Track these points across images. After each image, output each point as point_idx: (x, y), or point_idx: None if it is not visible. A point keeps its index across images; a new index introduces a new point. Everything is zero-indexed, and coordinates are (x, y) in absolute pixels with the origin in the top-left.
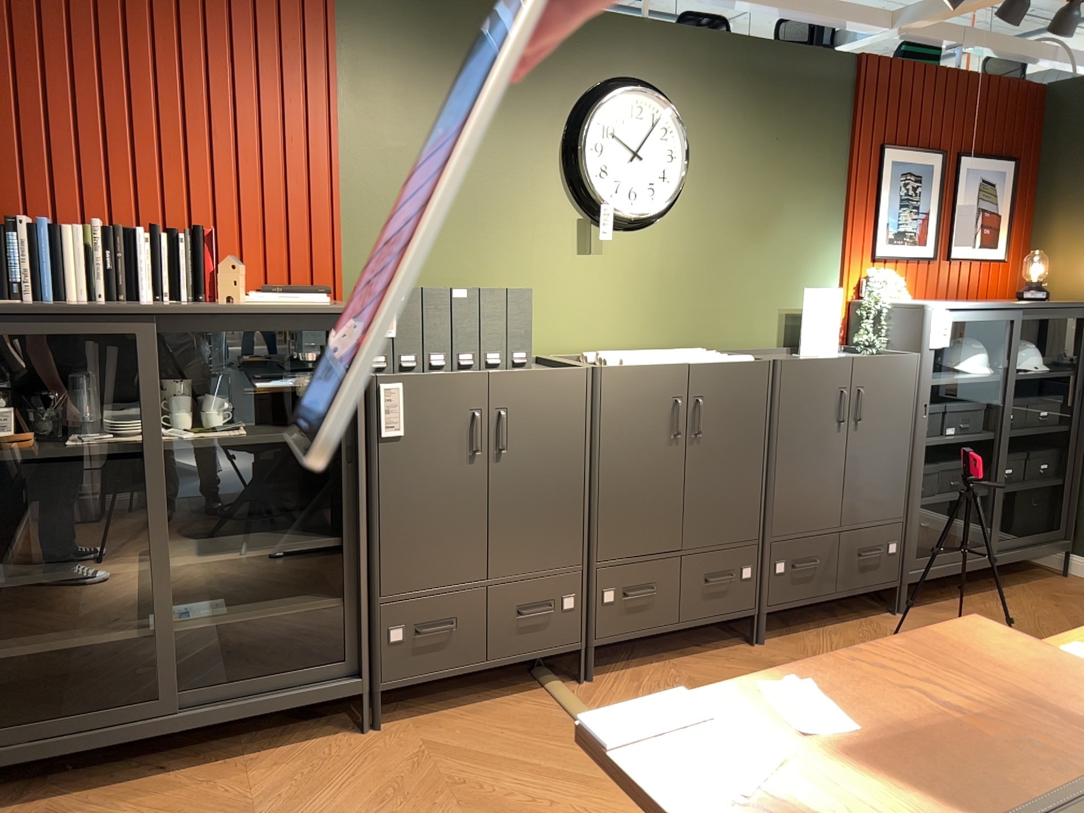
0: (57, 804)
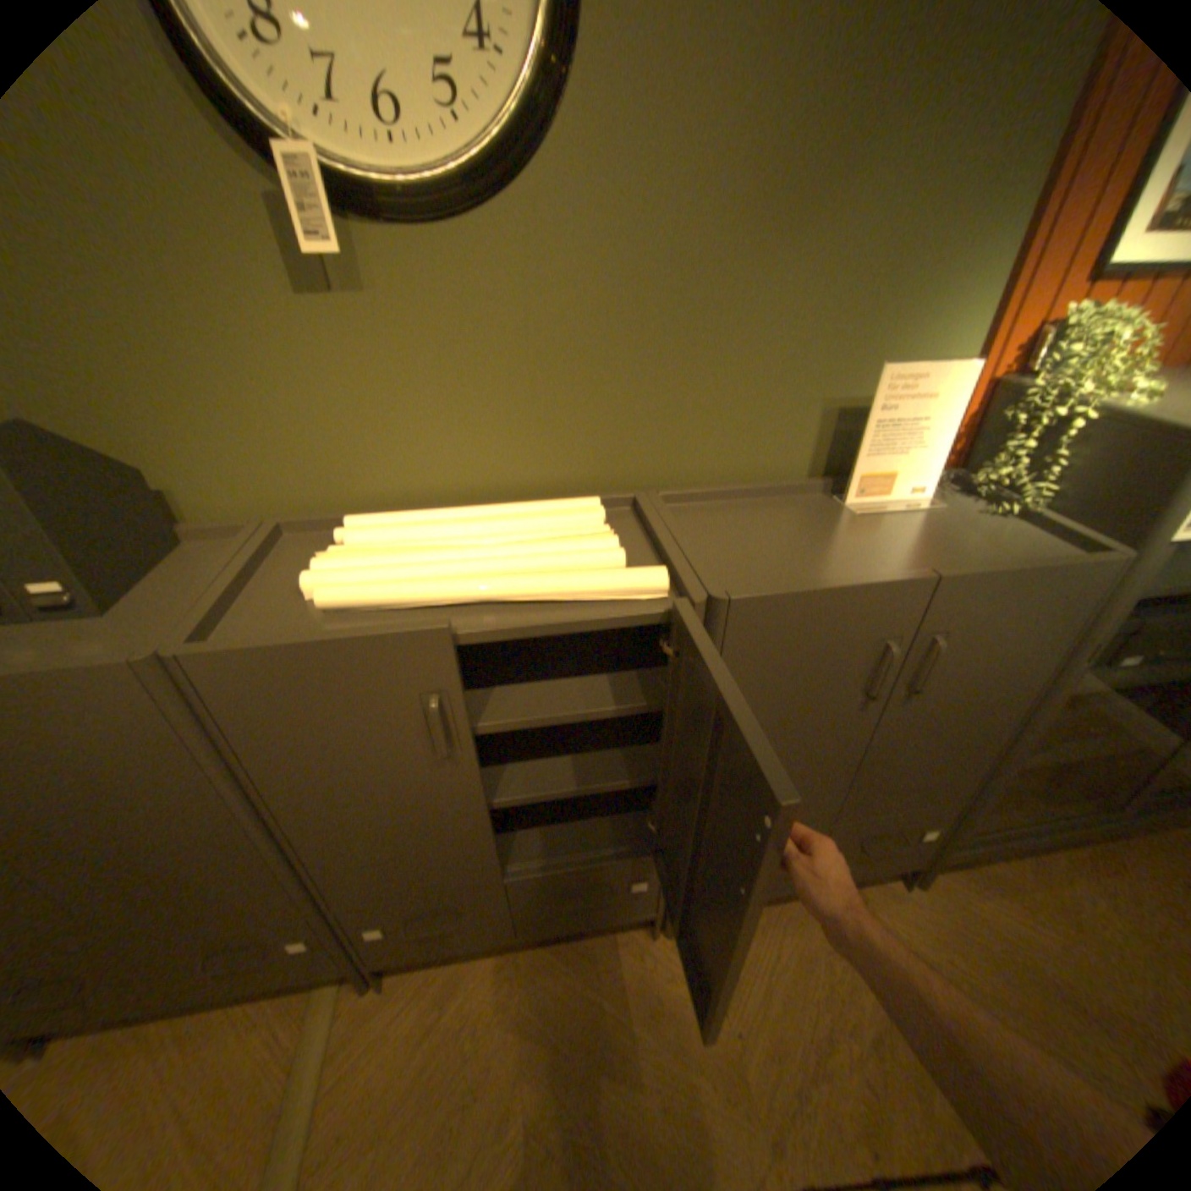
0: None
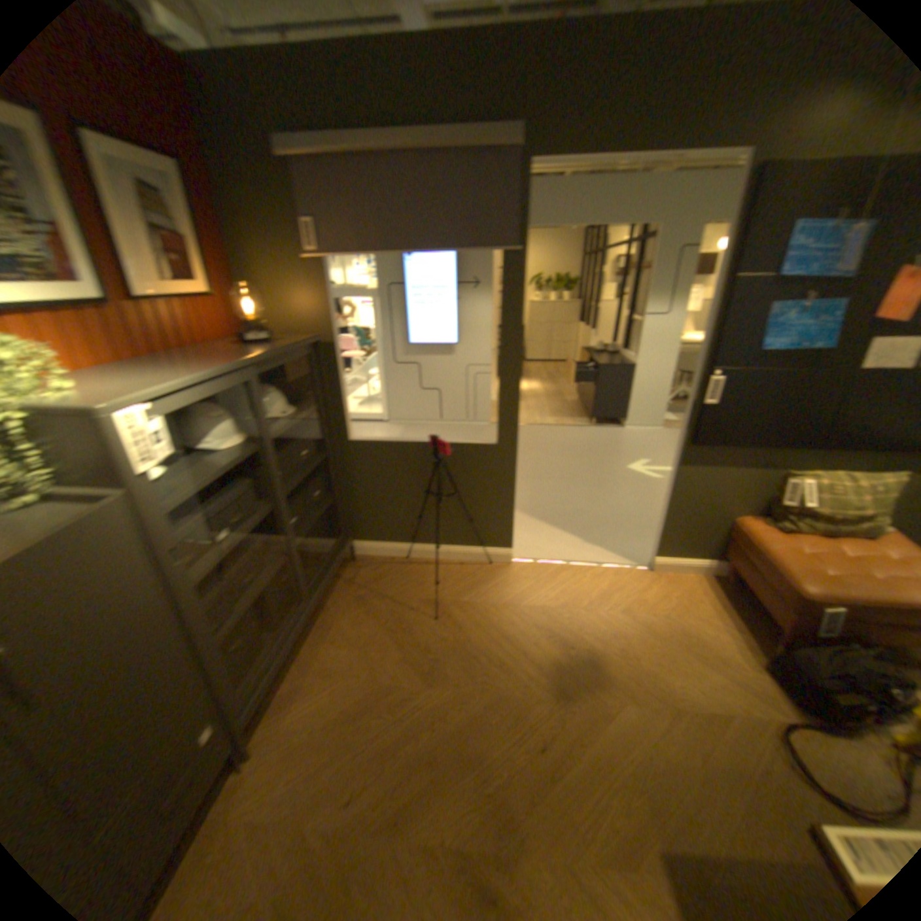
0: None
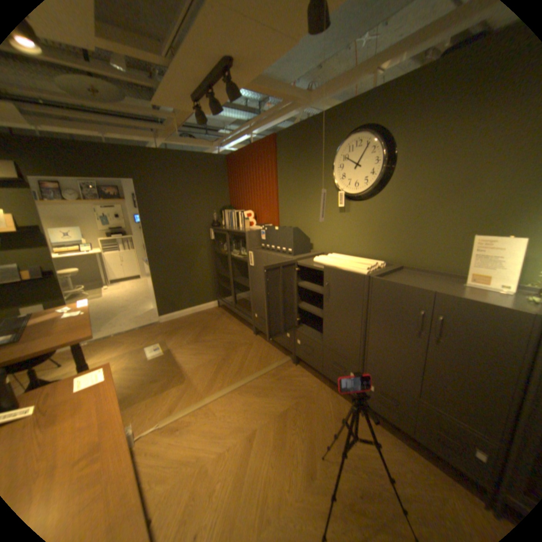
0: (226, 314)
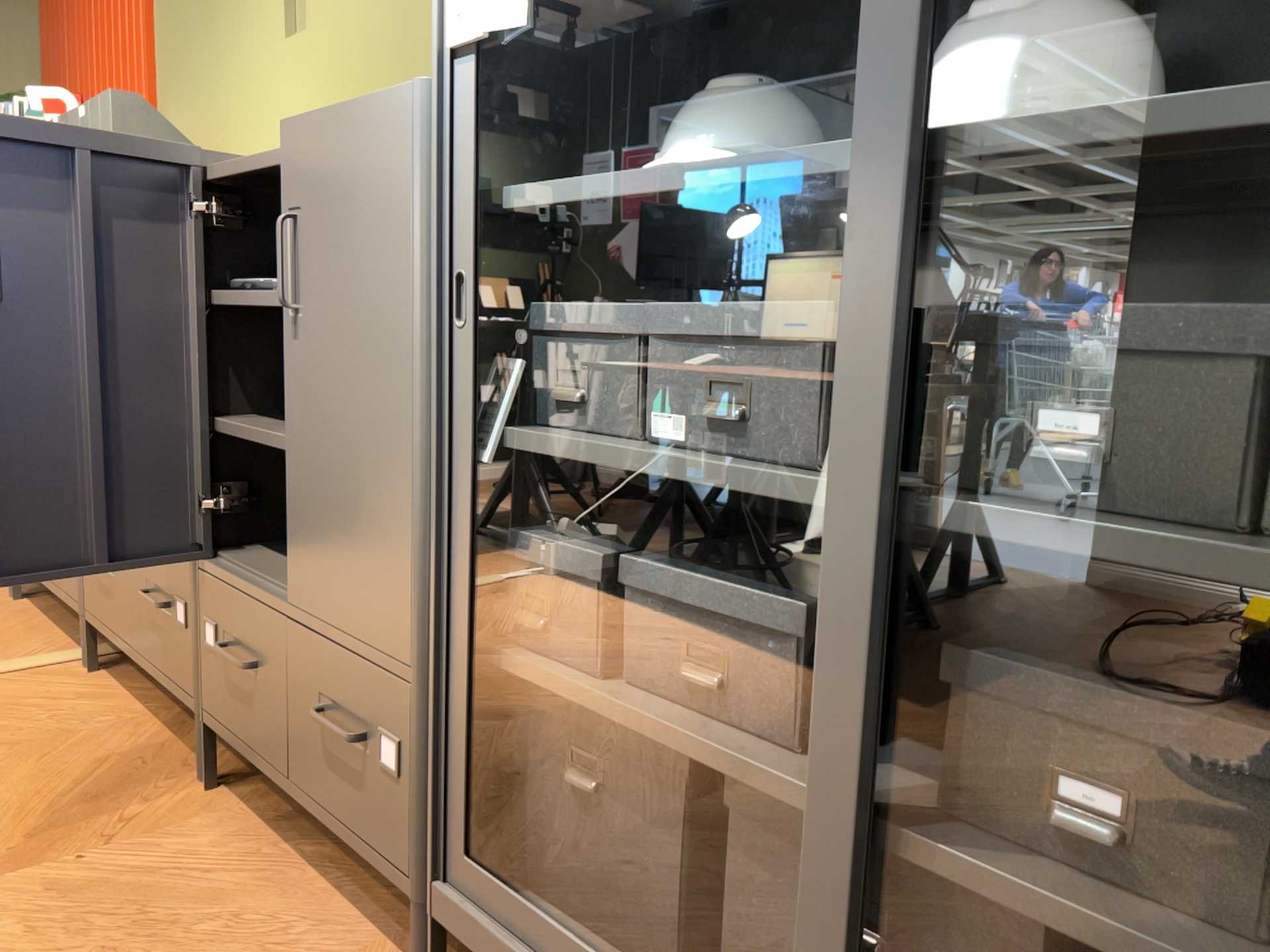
0: None
